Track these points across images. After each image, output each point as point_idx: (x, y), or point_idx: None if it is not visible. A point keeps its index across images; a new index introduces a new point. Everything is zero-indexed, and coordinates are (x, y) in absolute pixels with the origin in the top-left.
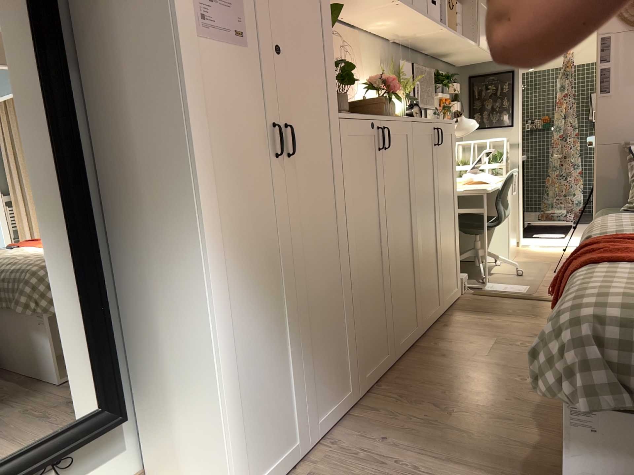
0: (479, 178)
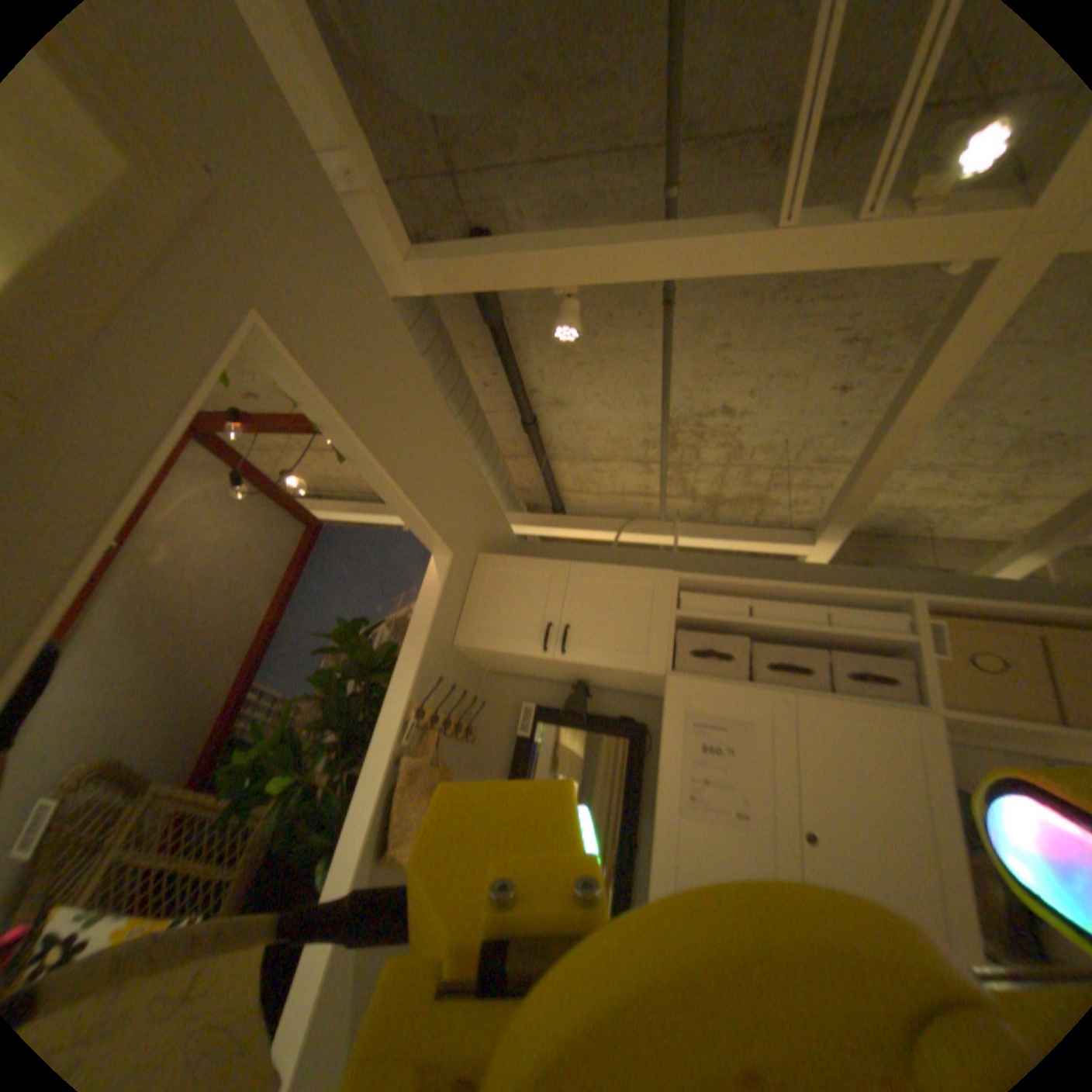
0: None
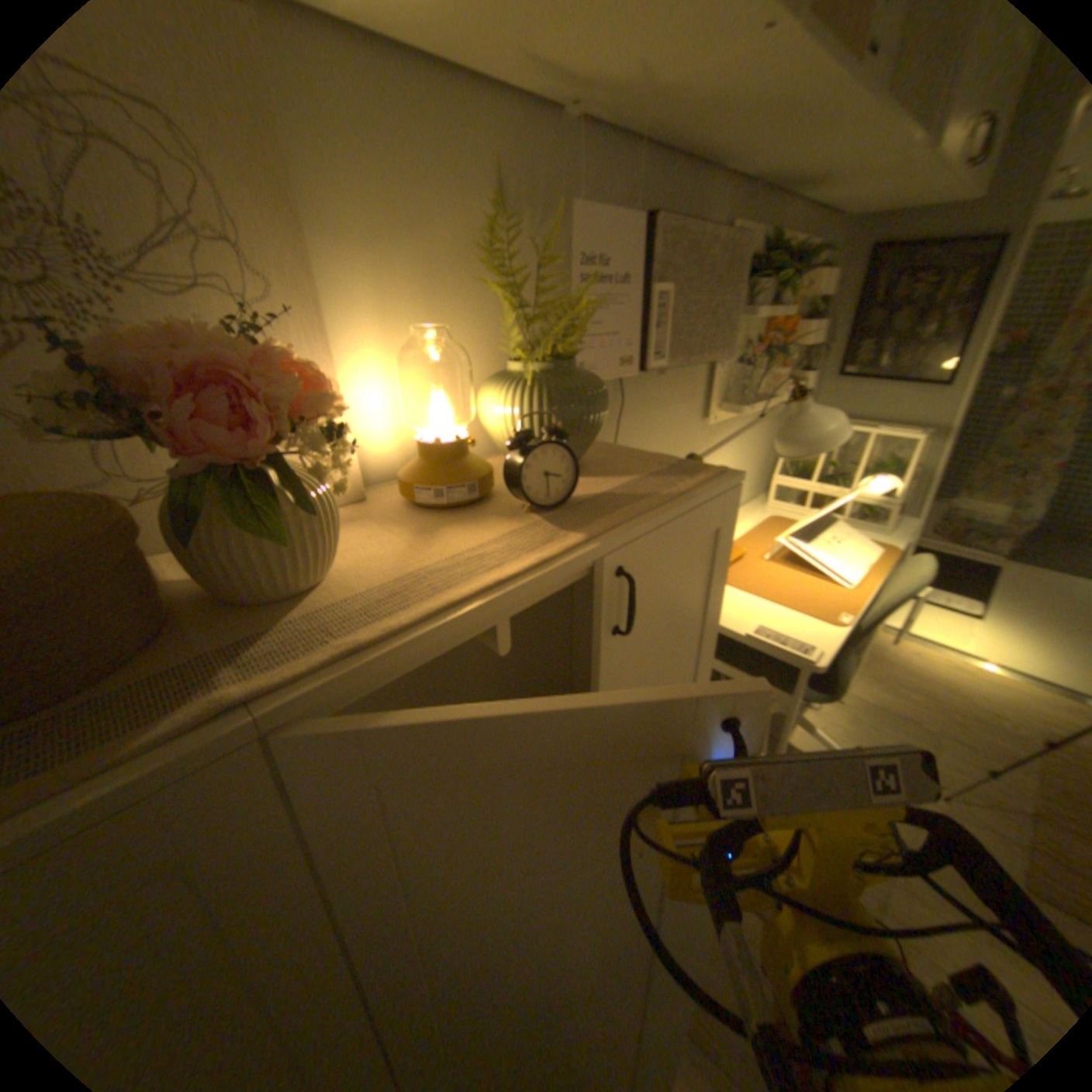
0: (822, 562)
